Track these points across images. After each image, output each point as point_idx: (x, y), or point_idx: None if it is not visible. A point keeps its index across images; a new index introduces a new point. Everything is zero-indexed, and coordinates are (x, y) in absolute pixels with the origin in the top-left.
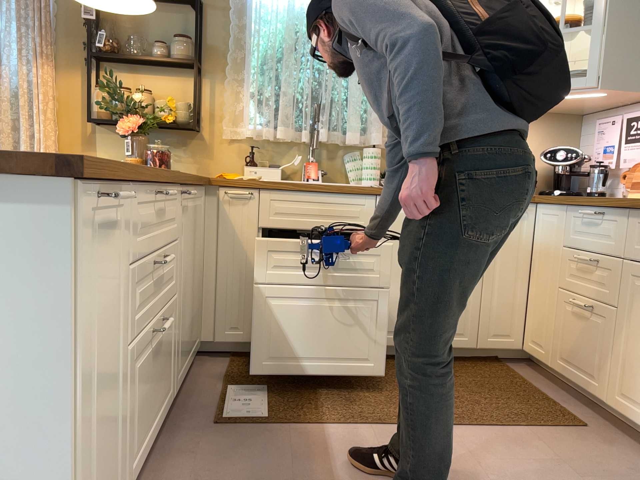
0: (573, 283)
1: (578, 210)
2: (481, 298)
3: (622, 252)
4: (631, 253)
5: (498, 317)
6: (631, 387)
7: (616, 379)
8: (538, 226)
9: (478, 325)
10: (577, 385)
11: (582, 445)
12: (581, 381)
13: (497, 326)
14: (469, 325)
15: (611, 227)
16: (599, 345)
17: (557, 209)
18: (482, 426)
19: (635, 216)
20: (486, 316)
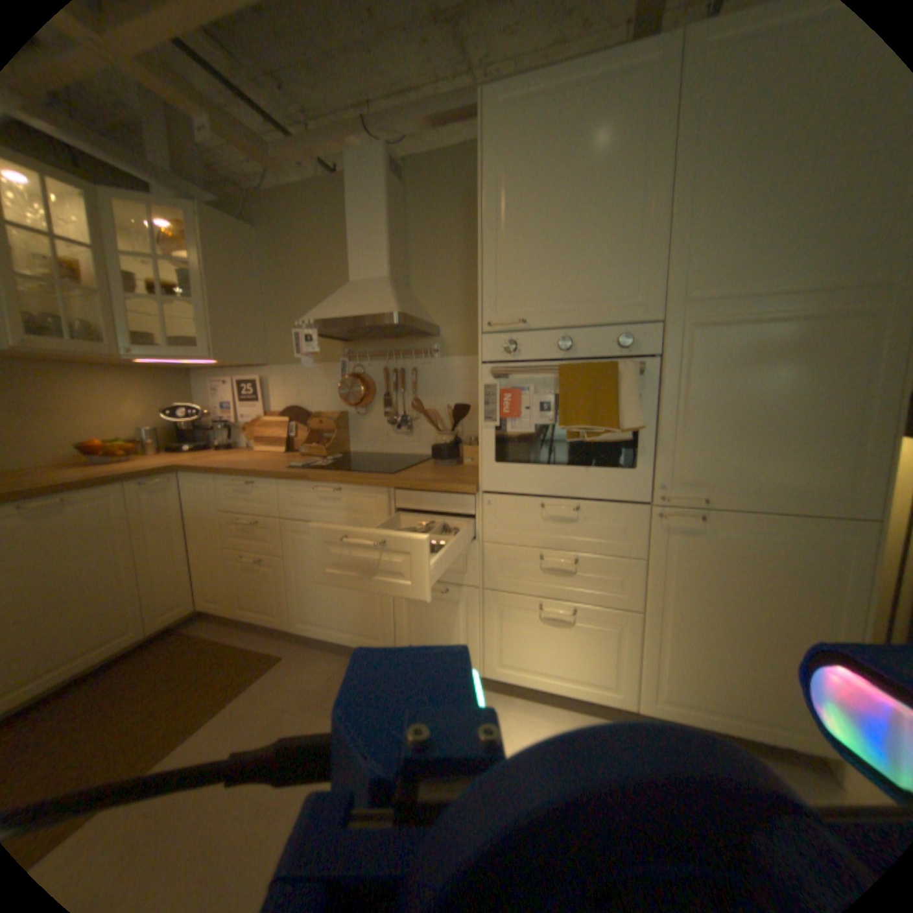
0: (234, 543)
1: (224, 479)
2: (134, 587)
3: (274, 513)
4: (282, 514)
5: (158, 596)
6: (305, 614)
7: (291, 612)
8: (181, 494)
9: (138, 616)
10: (258, 626)
11: (283, 681)
12: (261, 622)
13: (159, 605)
14: (127, 622)
15: (259, 493)
16: (270, 589)
17: (200, 478)
18: (192, 733)
19: (280, 484)
20: (145, 603)
